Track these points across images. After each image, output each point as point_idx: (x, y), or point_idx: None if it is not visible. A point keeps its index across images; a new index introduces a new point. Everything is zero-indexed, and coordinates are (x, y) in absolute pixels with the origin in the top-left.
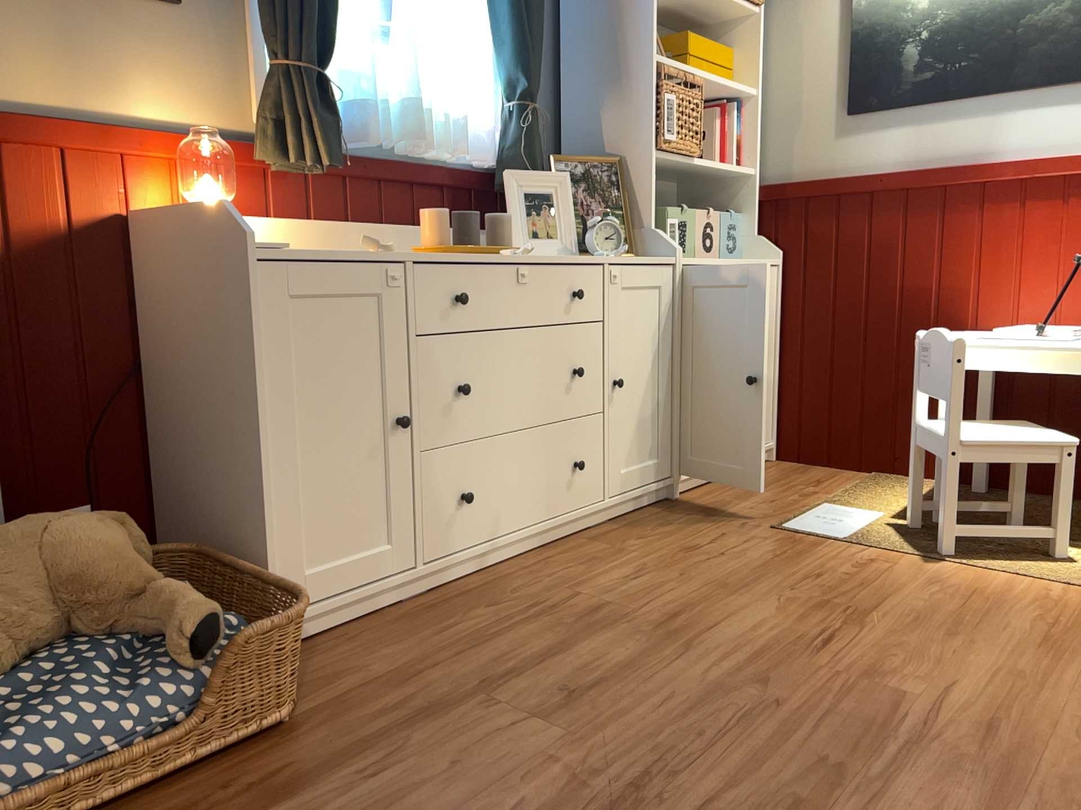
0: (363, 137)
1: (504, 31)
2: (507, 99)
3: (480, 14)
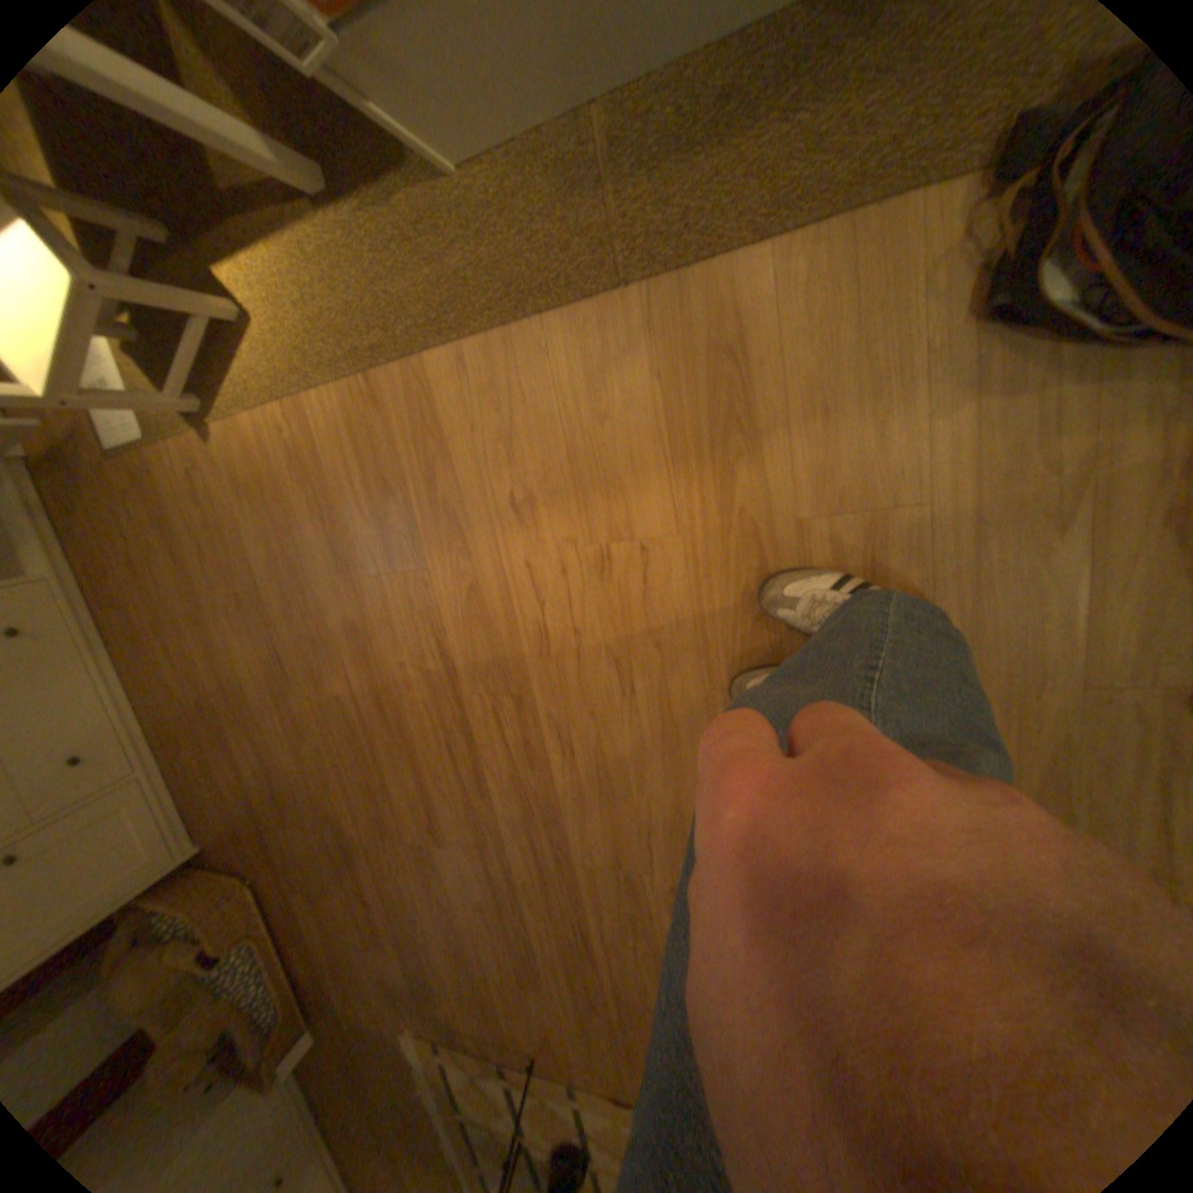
0: None
1: None
2: None
3: None
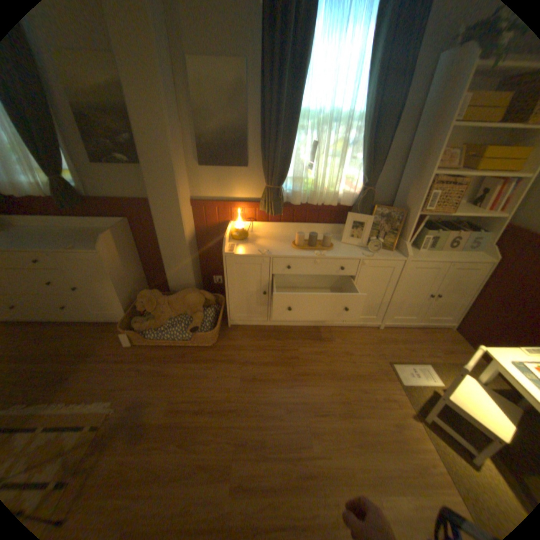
0: (294, 202)
1: (364, 158)
2: (362, 182)
3: (358, 150)
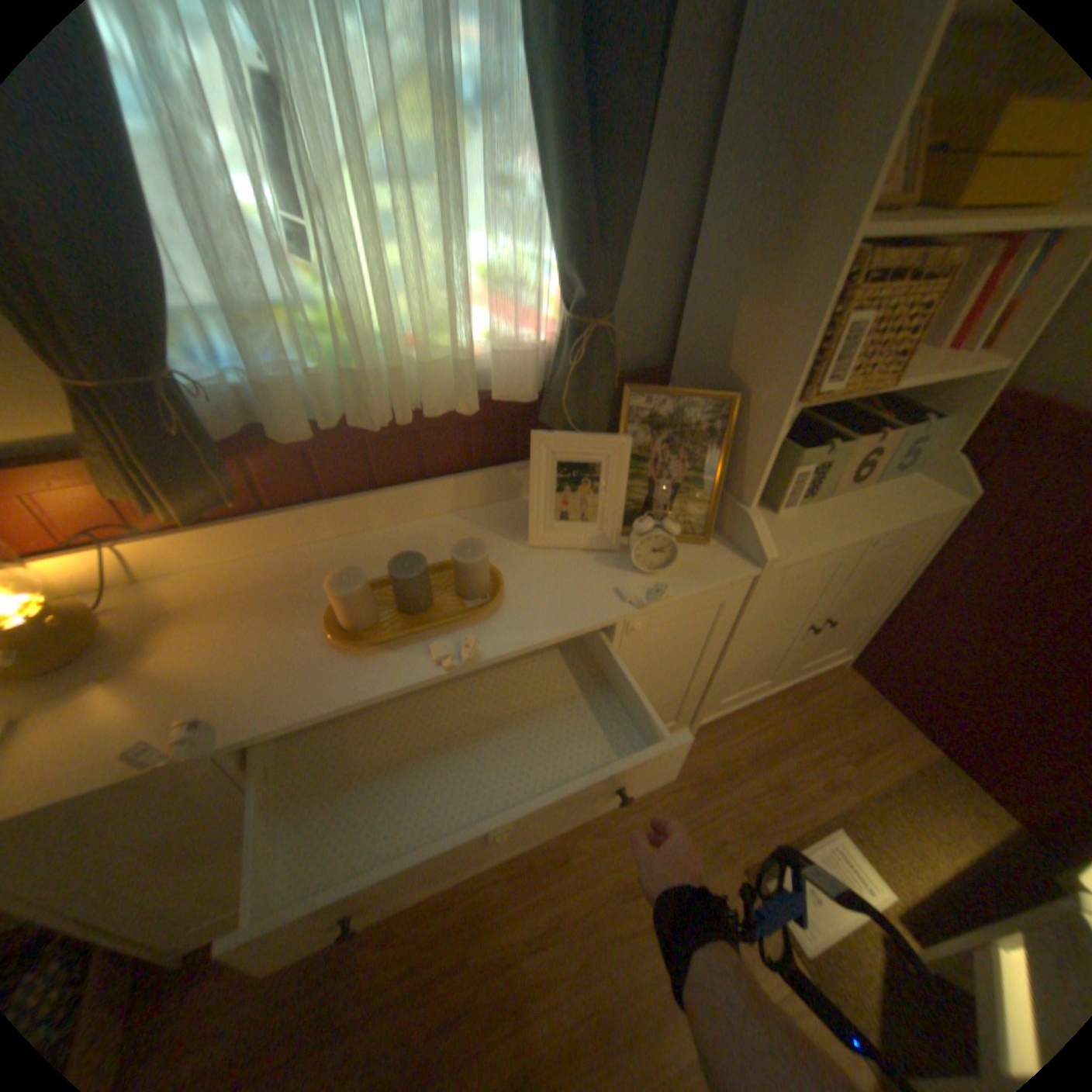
0: (280, 431)
1: (556, 178)
2: (566, 296)
3: (520, 133)
